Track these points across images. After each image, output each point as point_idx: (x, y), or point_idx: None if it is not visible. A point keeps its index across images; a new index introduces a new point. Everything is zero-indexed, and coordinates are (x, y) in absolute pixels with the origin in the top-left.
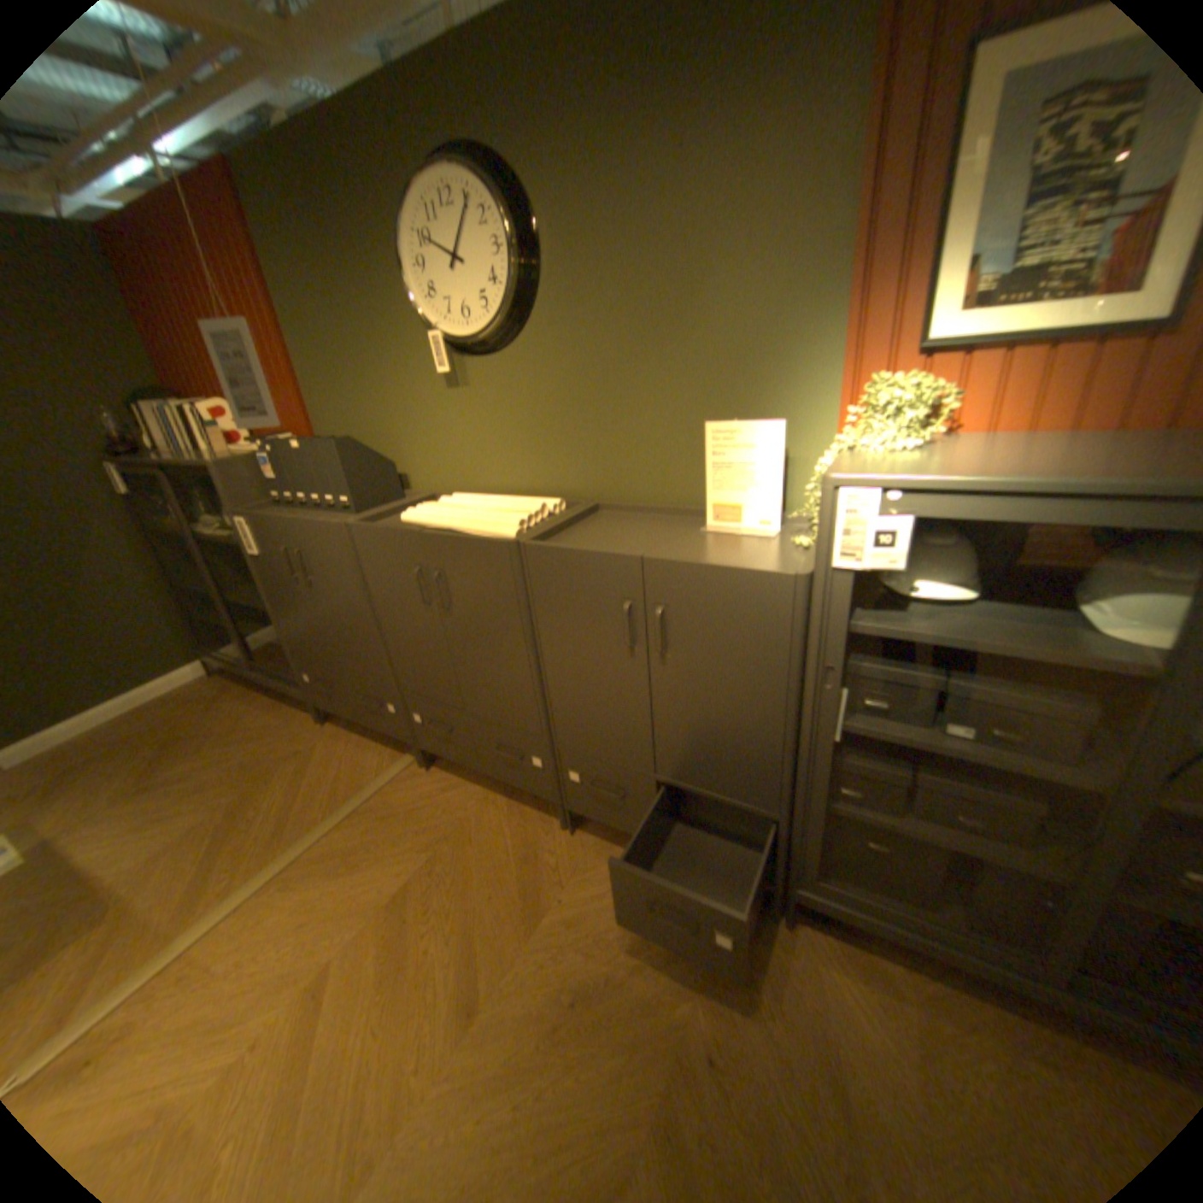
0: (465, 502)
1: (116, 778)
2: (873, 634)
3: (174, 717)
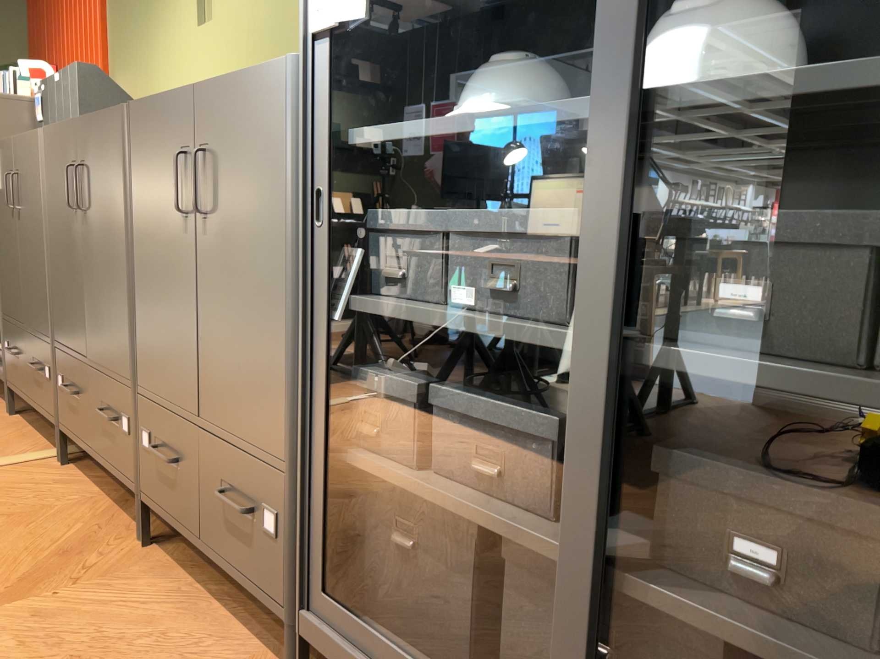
0: None
1: None
2: (369, 140)
3: None
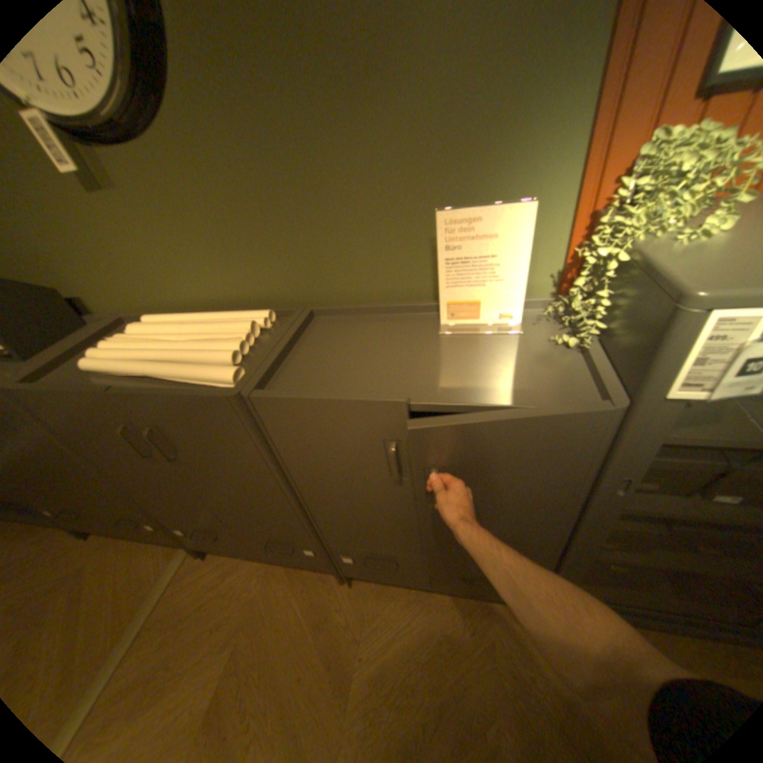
0: (158, 329)
1: None
2: (673, 444)
3: None
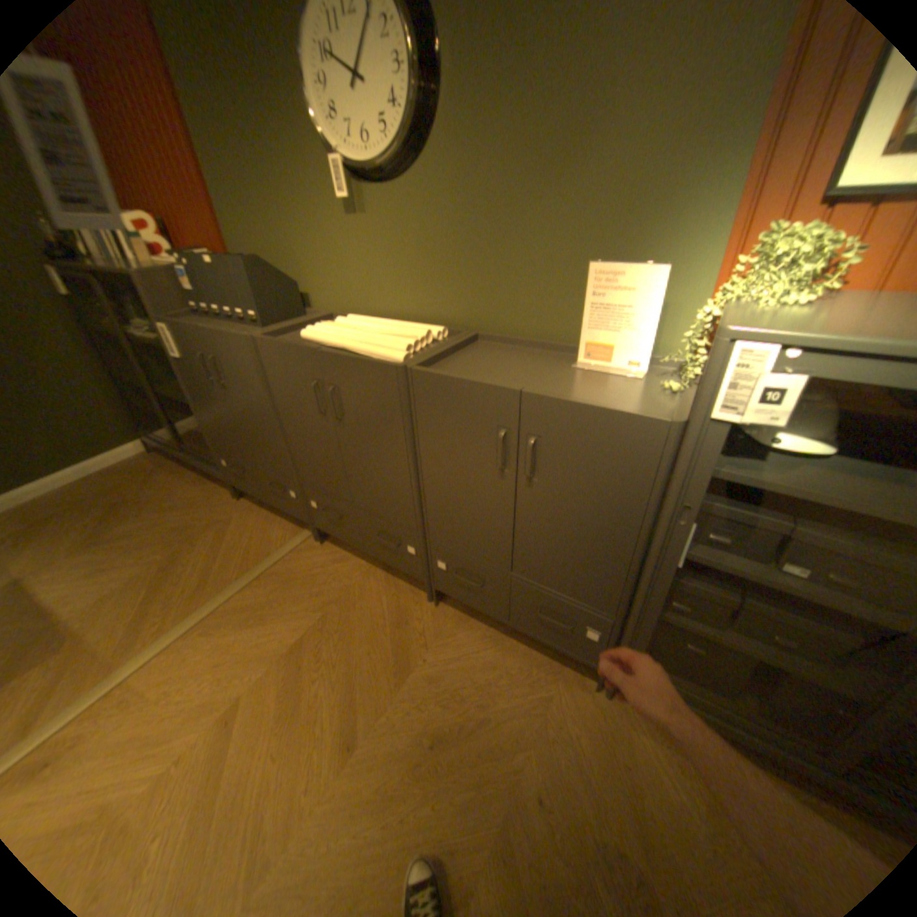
0: (359, 324)
1: (74, 532)
2: (732, 481)
3: (121, 484)
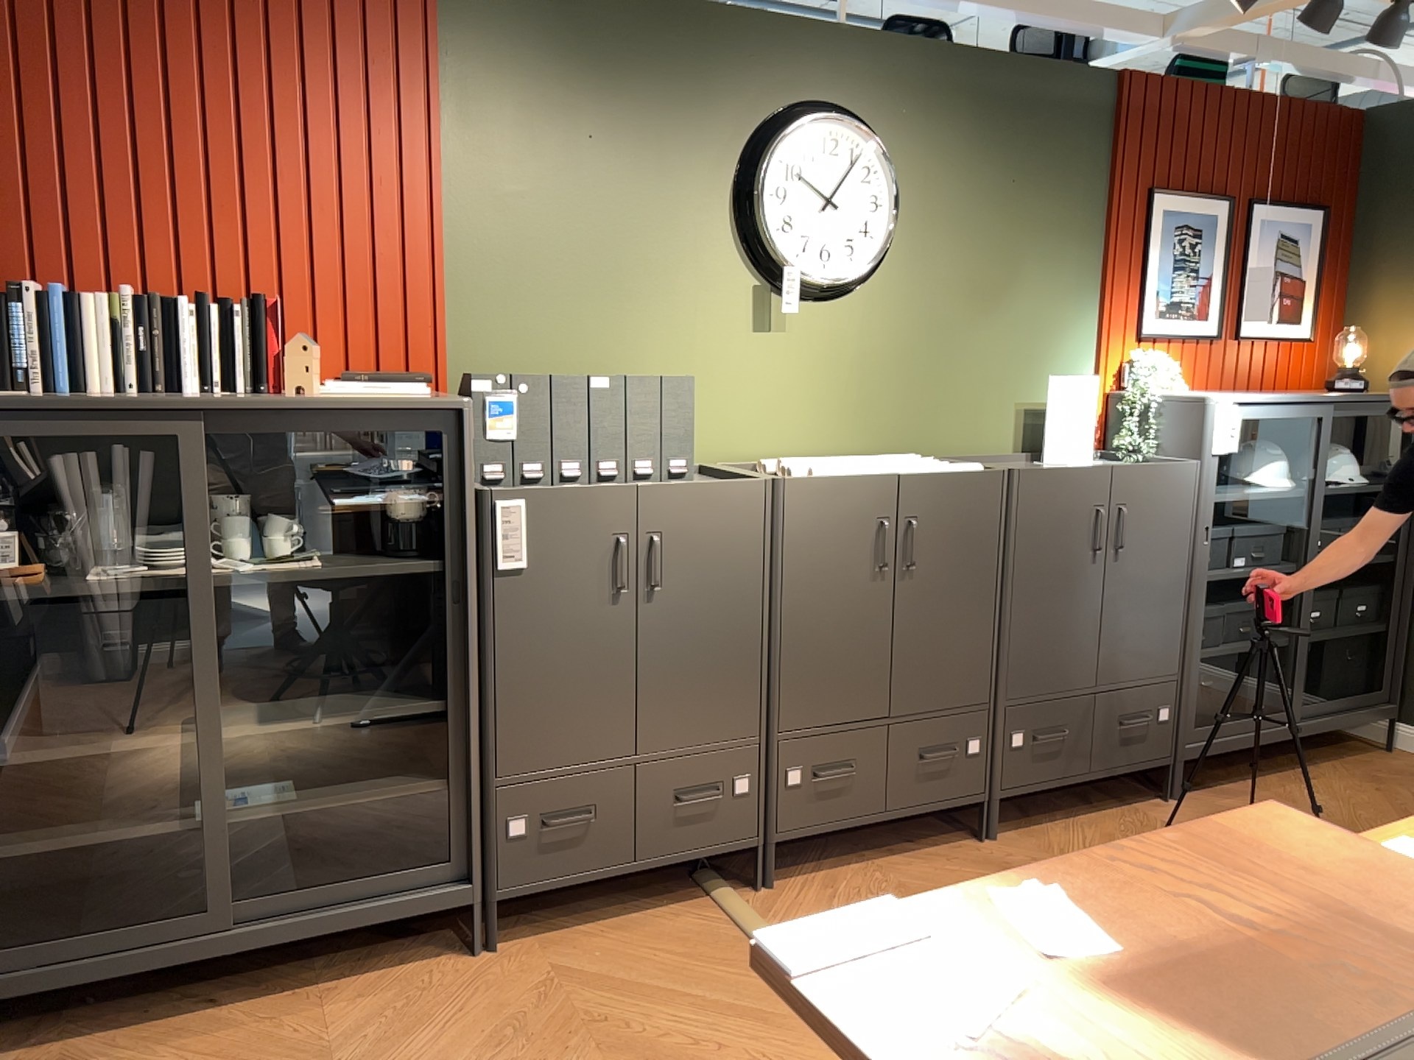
0: (825, 459)
1: None
2: (1215, 502)
3: None
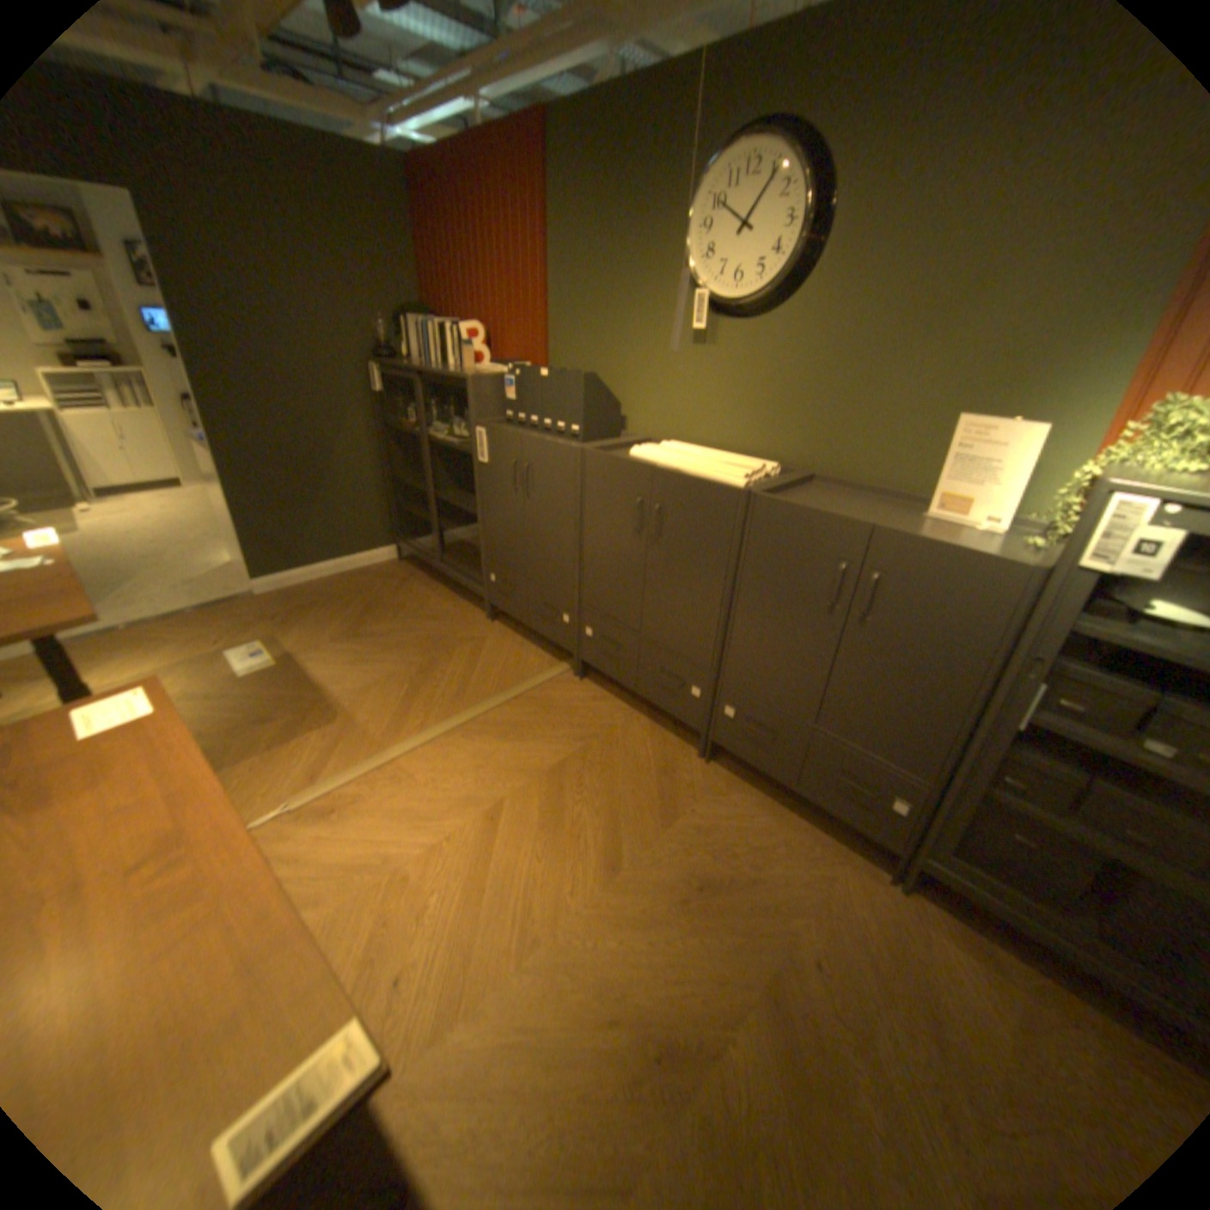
0: (686, 449)
1: (335, 621)
2: (1096, 637)
3: (375, 585)
